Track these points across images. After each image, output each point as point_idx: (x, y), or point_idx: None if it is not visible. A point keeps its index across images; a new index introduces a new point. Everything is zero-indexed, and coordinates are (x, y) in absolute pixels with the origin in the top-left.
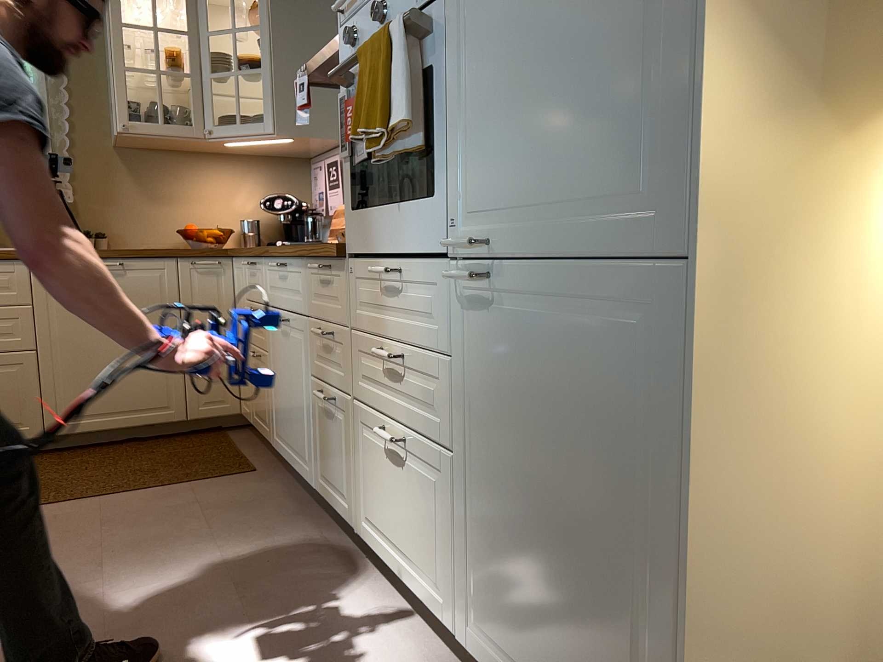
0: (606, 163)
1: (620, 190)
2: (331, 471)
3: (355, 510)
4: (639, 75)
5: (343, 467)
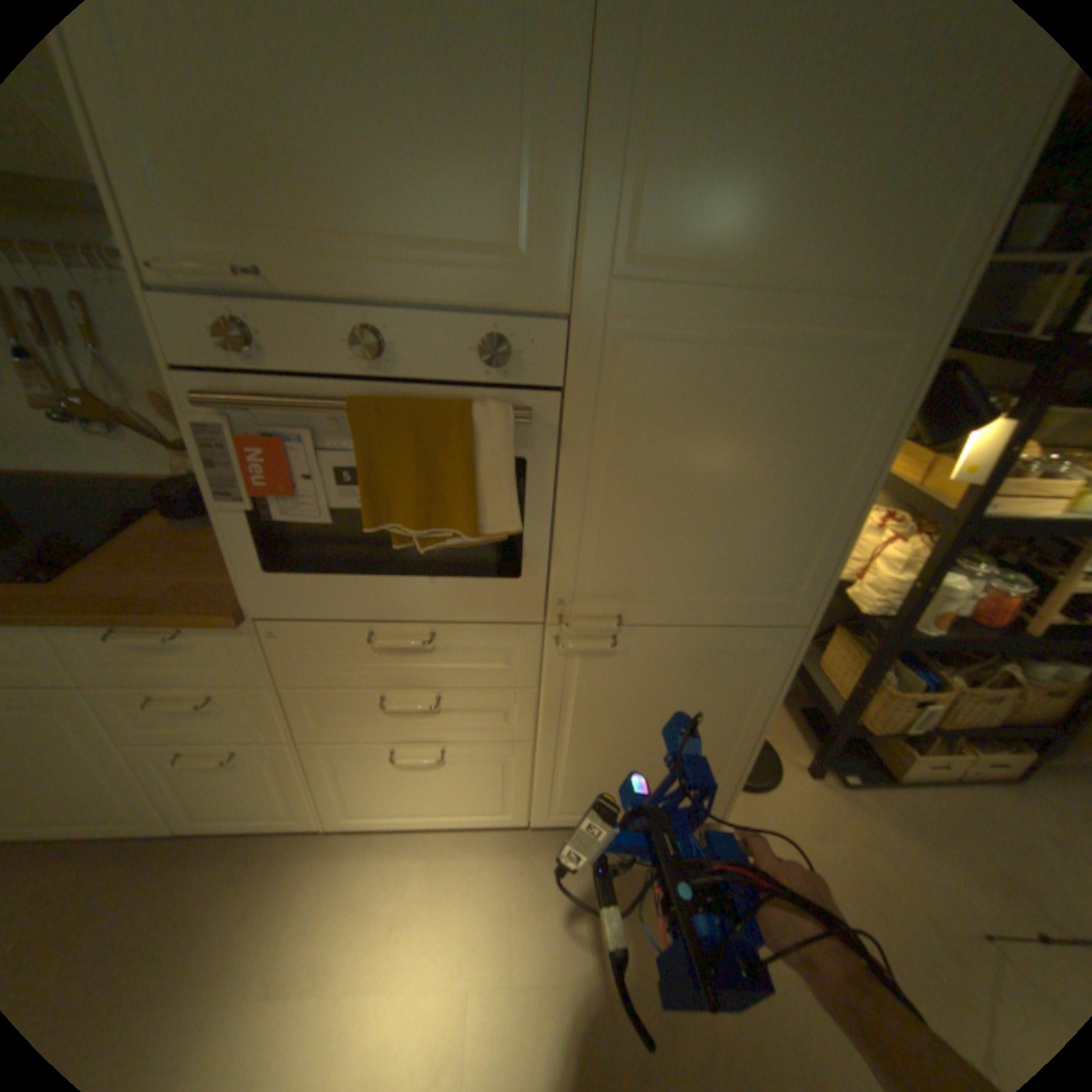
0: (751, 579)
1: (758, 593)
2: (227, 809)
3: (312, 816)
4: (792, 538)
5: (271, 797)
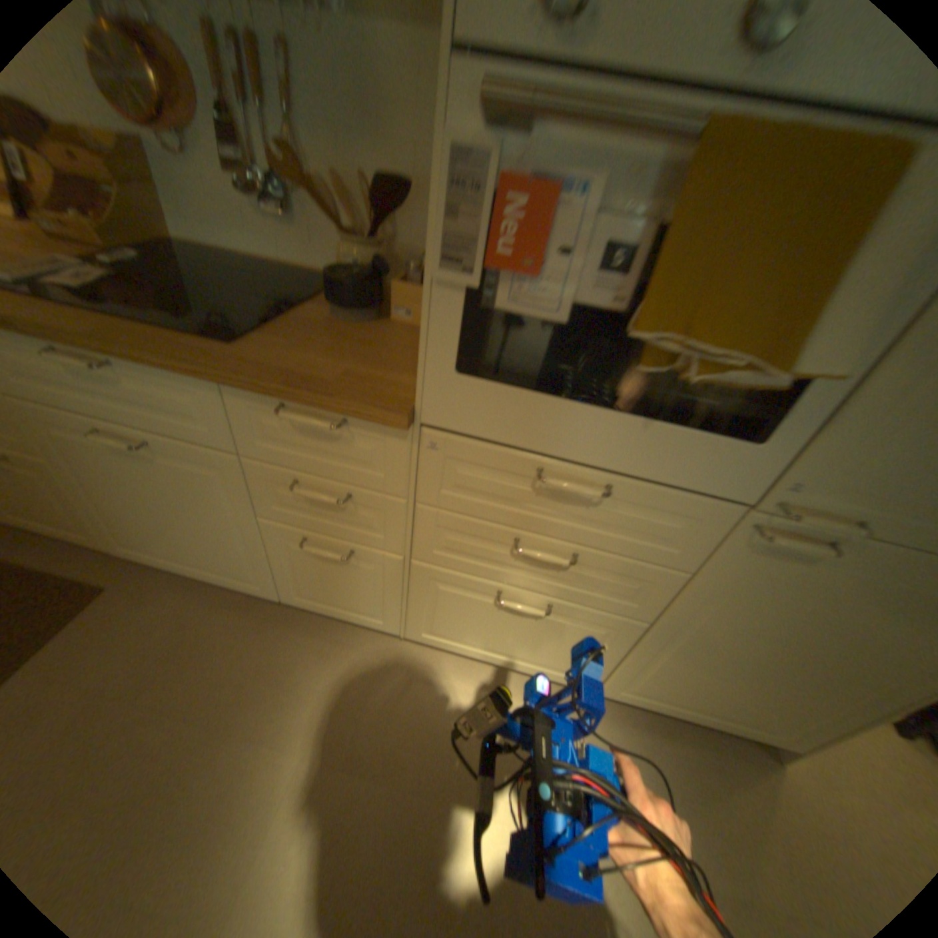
0: None
1: None
2: (330, 594)
3: (399, 623)
4: None
5: (371, 596)
